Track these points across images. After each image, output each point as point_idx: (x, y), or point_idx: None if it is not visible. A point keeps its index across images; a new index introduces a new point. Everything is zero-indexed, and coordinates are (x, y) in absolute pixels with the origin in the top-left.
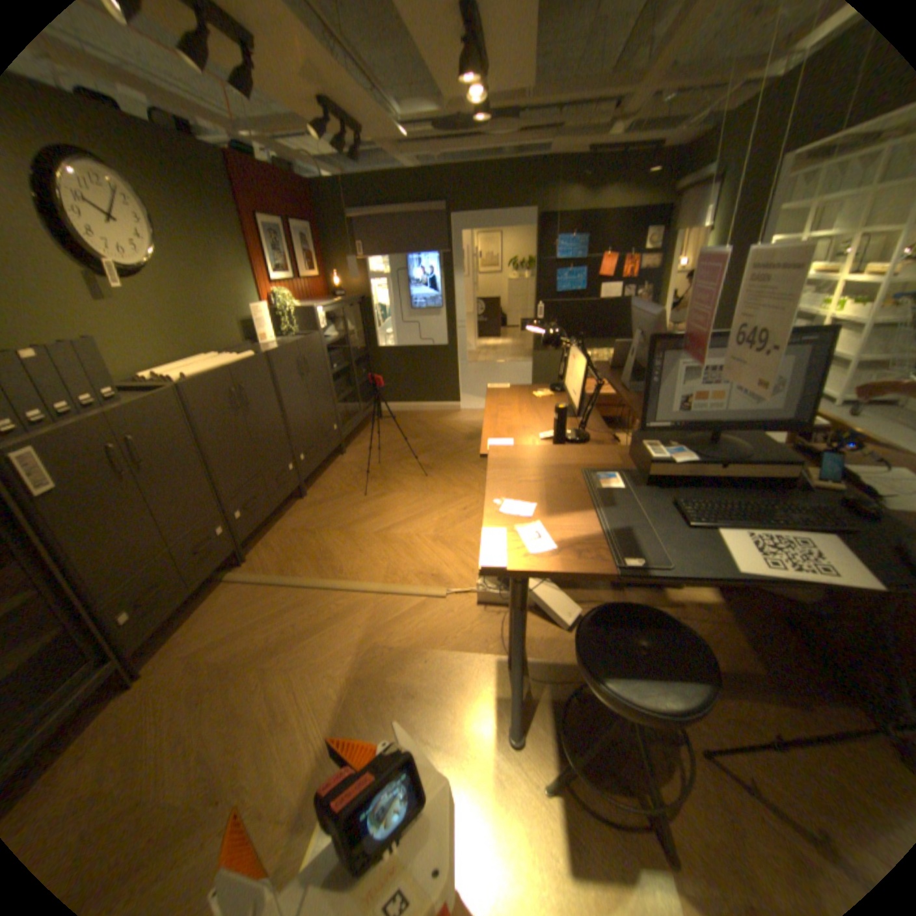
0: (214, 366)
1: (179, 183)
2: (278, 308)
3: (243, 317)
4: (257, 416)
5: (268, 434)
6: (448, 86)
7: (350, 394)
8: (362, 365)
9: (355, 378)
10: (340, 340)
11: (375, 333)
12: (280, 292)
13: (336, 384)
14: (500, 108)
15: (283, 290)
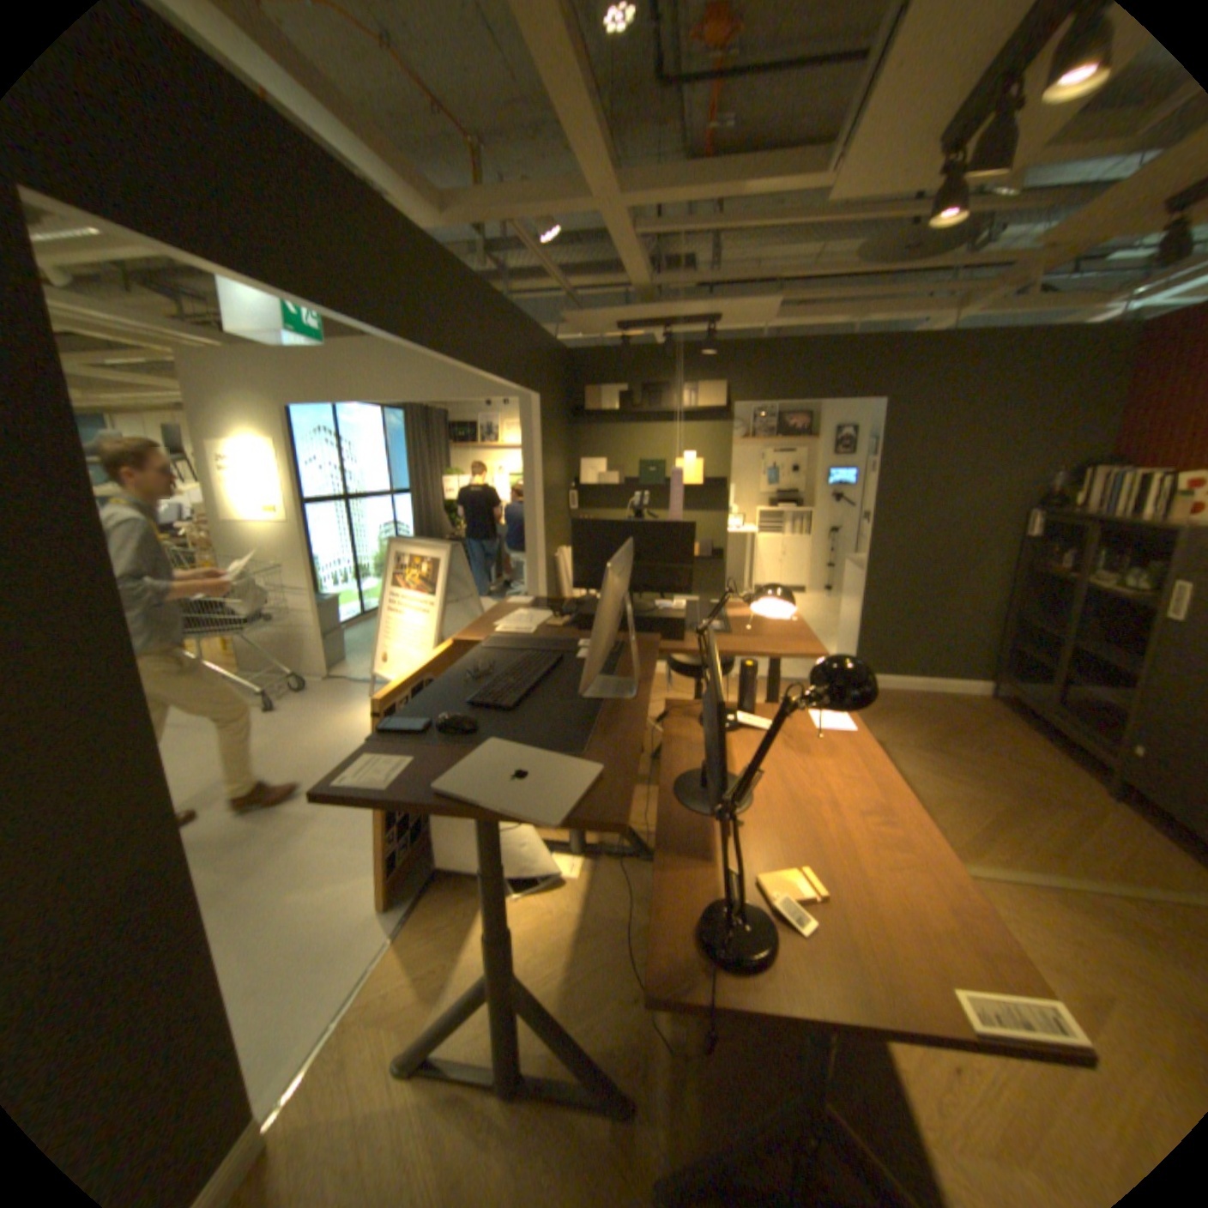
0: None
1: None
2: None
3: None
4: None
5: None
6: None
7: None
8: None
9: None
10: None
11: None
12: None
13: None
14: None
15: None
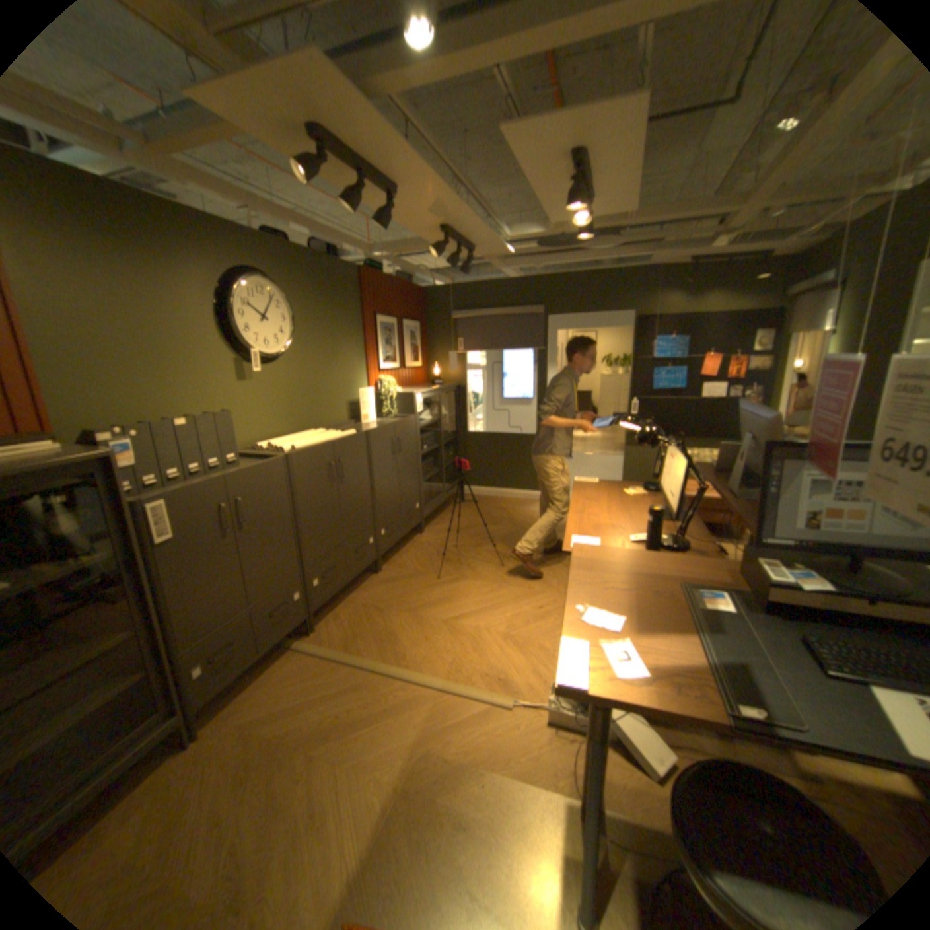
0: (320, 441)
1: (321, 291)
2: (383, 393)
3: (351, 399)
4: (349, 489)
5: (356, 507)
6: (555, 212)
7: (436, 474)
8: (451, 448)
9: (442, 460)
10: (433, 423)
11: (466, 419)
12: (387, 379)
13: (424, 464)
14: (602, 227)
15: (389, 378)
